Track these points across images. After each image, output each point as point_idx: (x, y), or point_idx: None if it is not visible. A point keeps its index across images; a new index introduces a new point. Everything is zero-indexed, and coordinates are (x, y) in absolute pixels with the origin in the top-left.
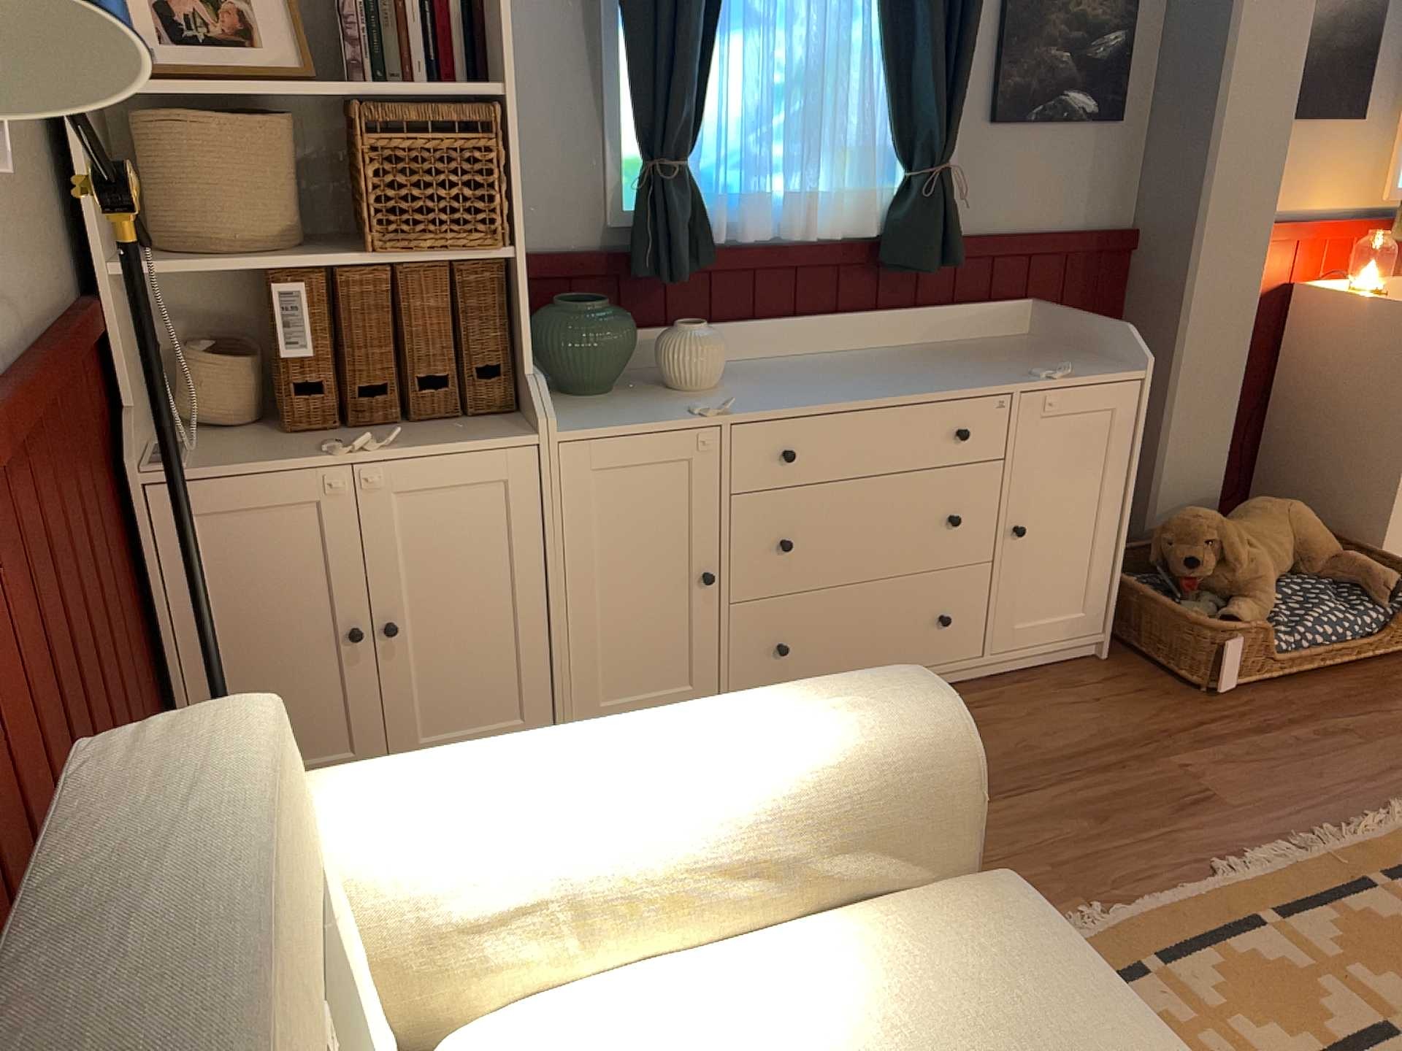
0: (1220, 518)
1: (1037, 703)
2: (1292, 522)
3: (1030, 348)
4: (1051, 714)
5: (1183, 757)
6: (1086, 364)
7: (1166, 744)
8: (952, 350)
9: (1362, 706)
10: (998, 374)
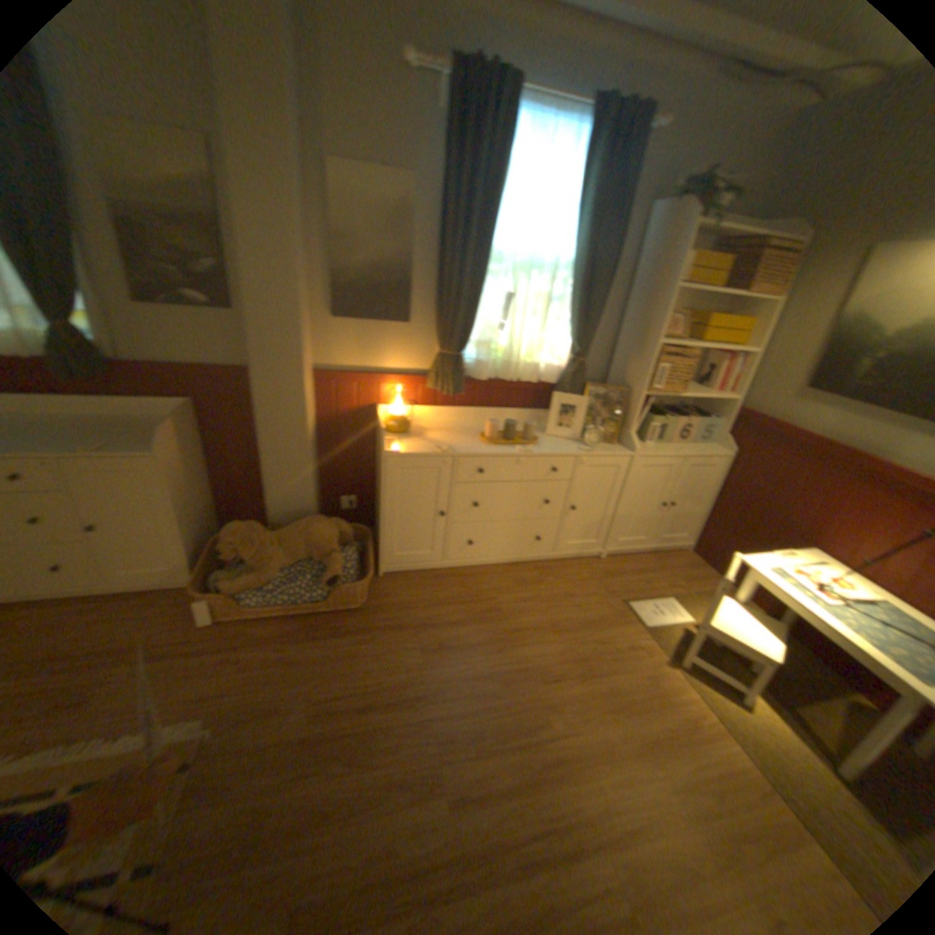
0: (255, 529)
1: (110, 617)
2: (309, 535)
3: (159, 427)
4: (105, 625)
5: (121, 669)
6: (142, 444)
7: (127, 658)
8: (111, 423)
9: (274, 646)
10: (68, 445)
